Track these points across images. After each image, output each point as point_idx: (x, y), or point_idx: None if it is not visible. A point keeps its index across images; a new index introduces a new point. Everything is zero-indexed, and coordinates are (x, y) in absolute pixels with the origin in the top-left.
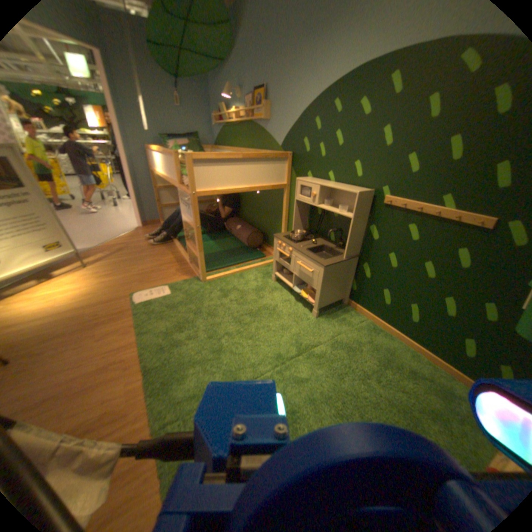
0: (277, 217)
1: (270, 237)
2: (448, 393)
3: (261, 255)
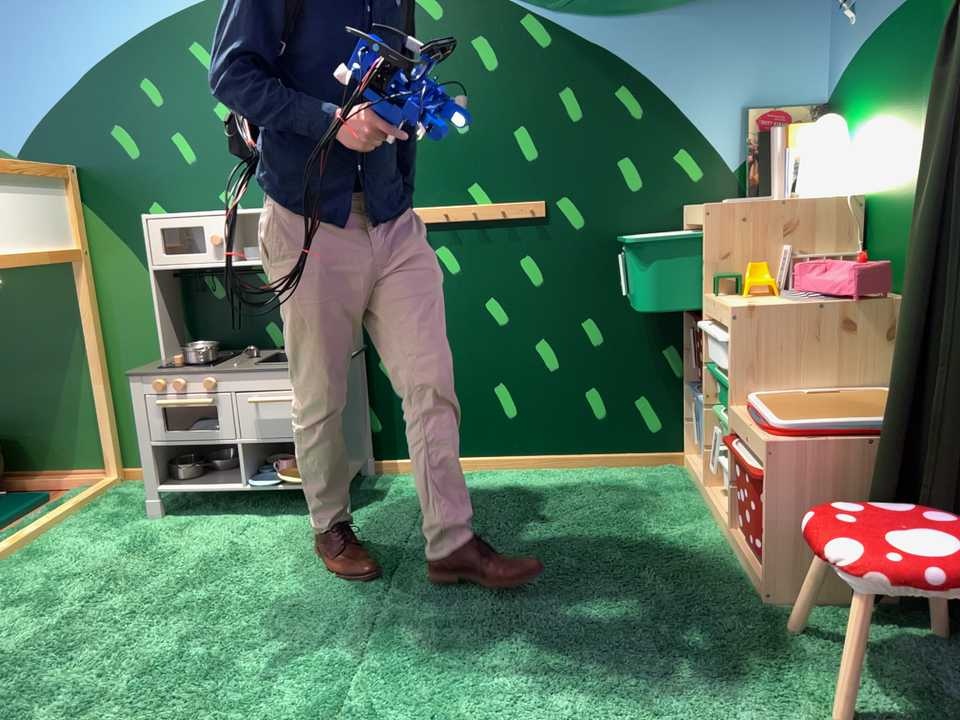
0: (57, 364)
1: (32, 442)
2: (616, 484)
3: (37, 500)
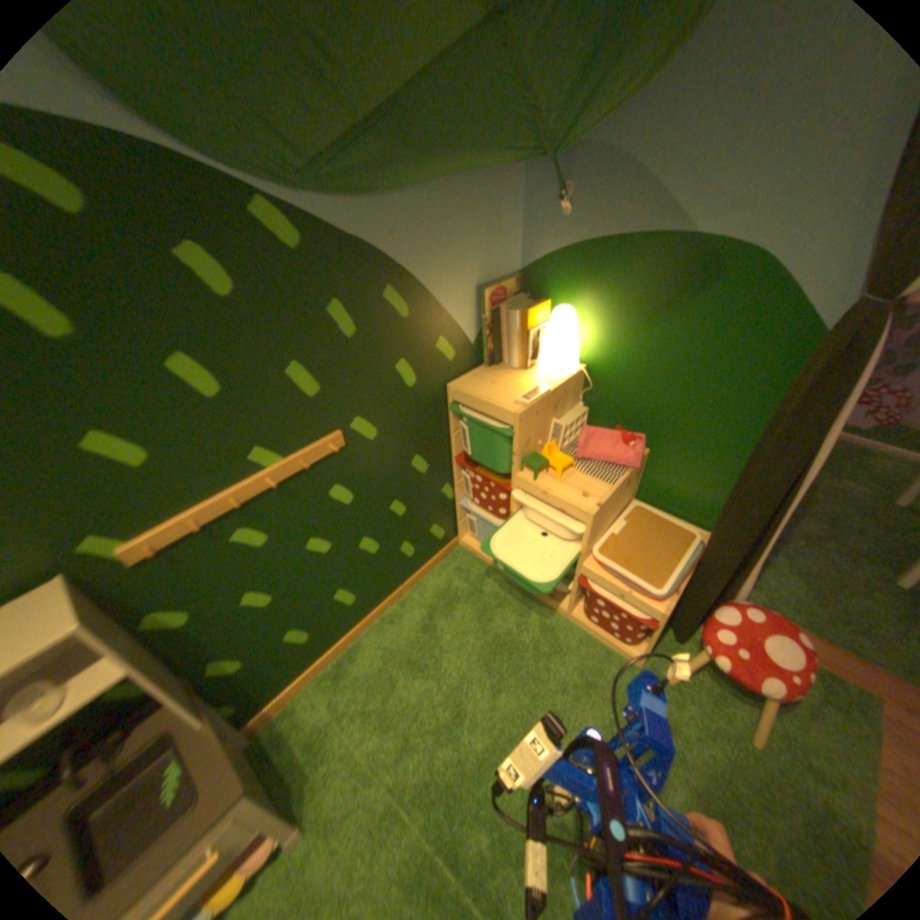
0: None
1: None
2: (447, 595)
3: None
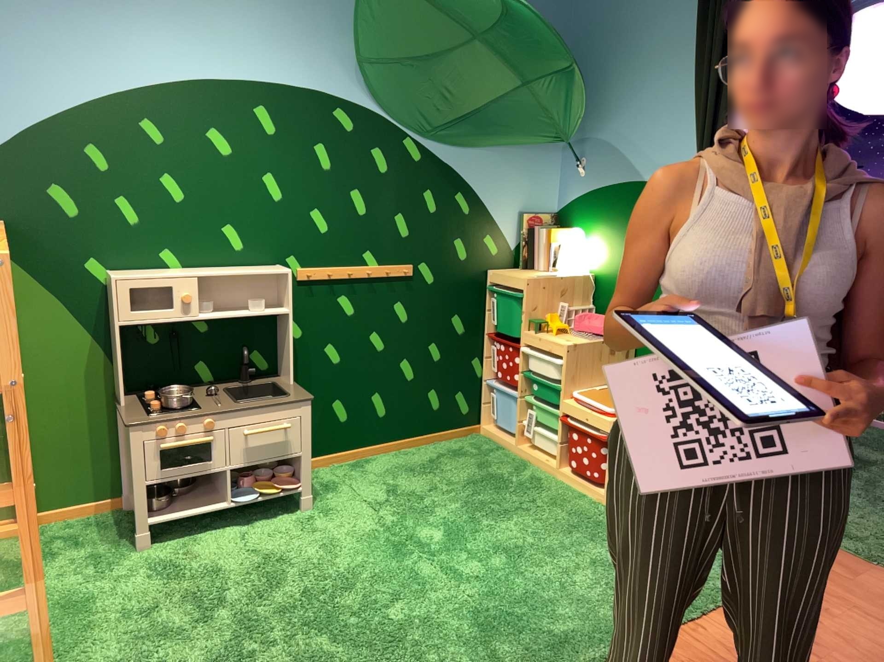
0: None
1: None
2: (456, 450)
3: None
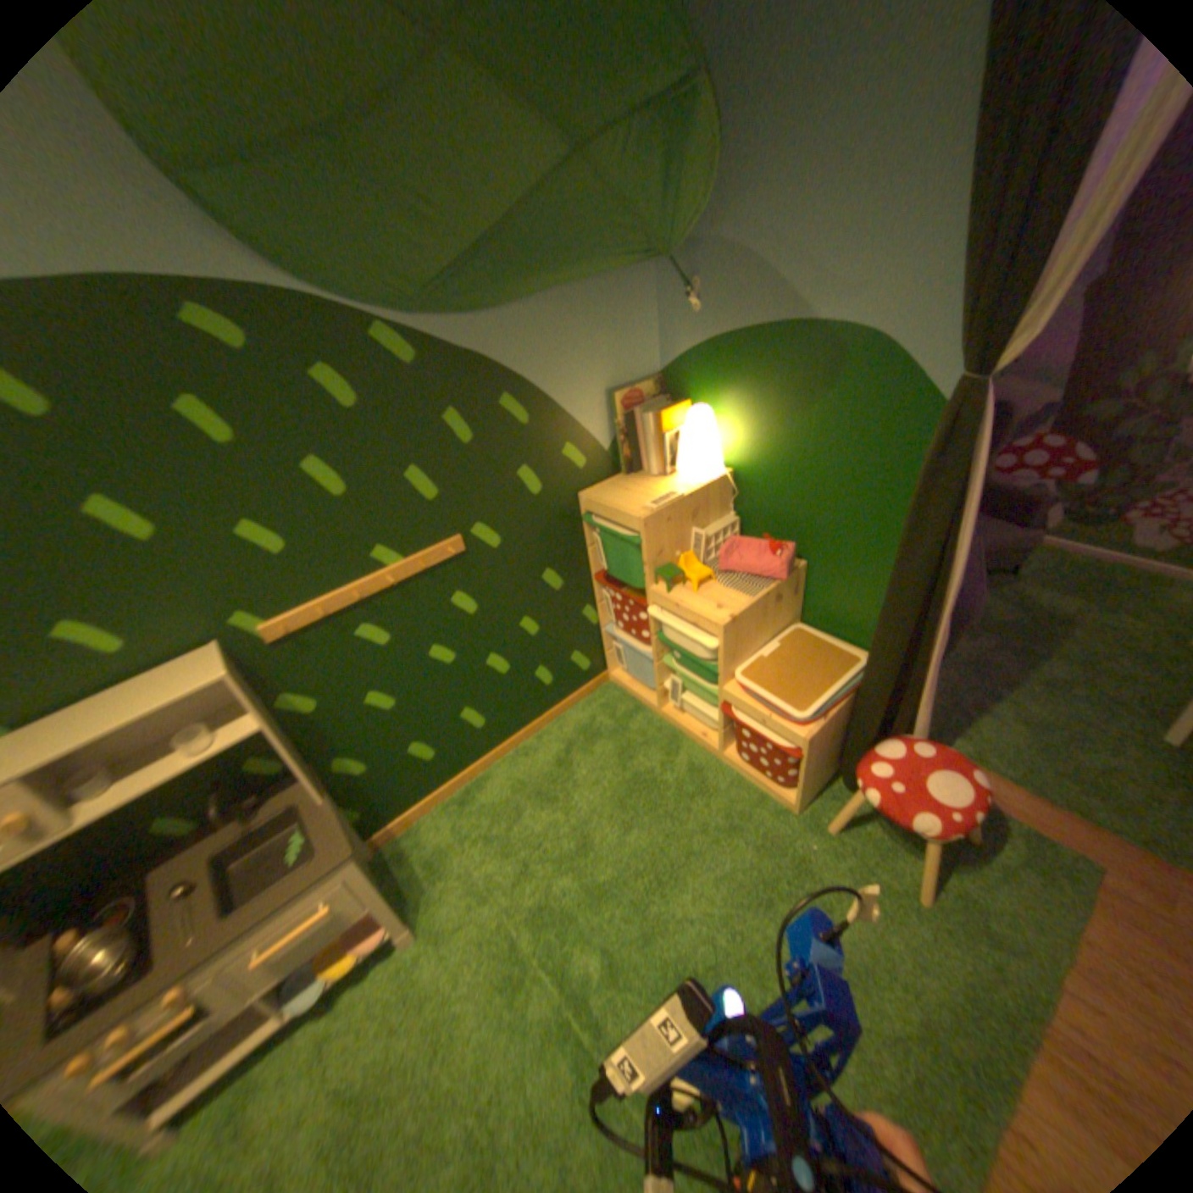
0: None
1: None
2: (588, 731)
3: None
